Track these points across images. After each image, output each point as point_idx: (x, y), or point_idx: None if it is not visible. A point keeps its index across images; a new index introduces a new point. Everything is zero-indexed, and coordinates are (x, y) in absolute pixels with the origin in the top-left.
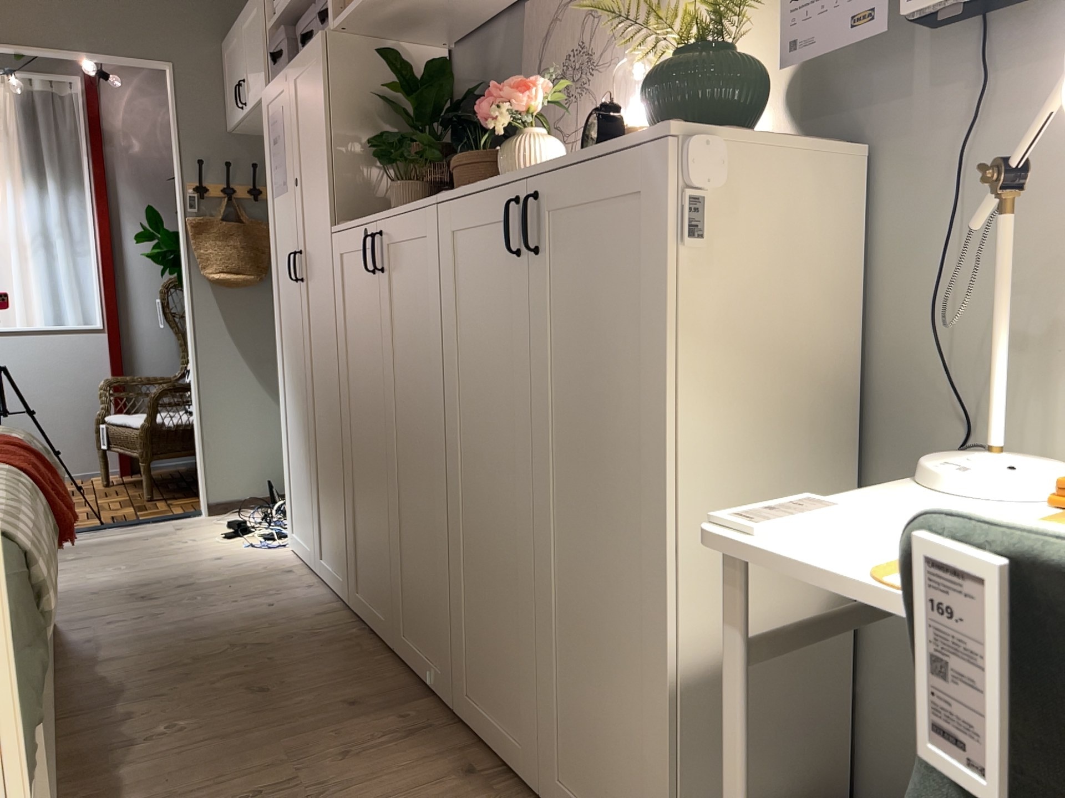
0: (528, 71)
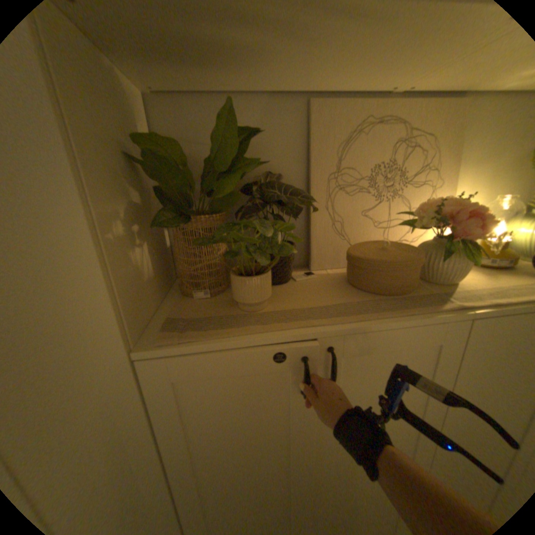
0: (322, 163)
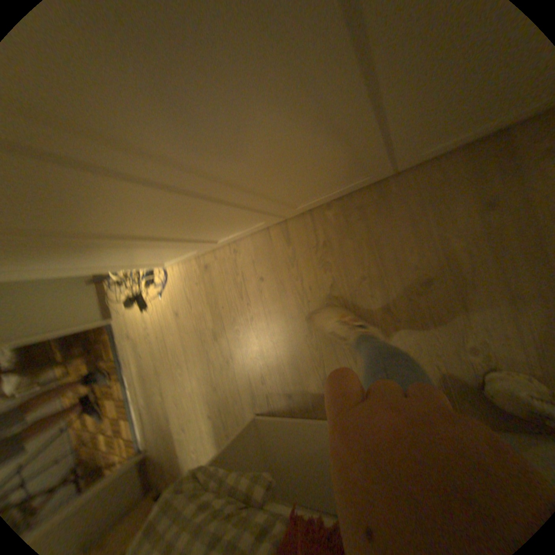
0: None
